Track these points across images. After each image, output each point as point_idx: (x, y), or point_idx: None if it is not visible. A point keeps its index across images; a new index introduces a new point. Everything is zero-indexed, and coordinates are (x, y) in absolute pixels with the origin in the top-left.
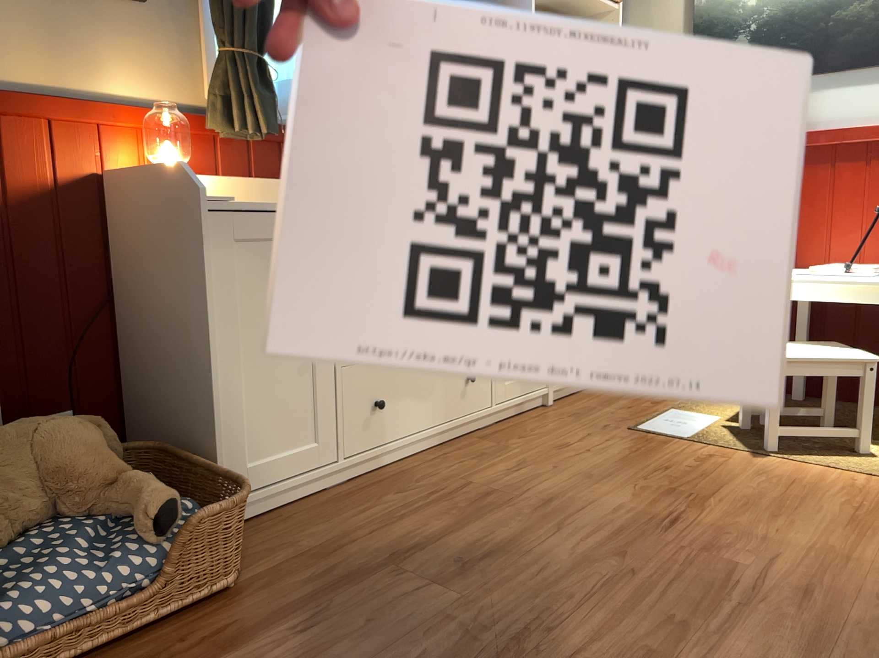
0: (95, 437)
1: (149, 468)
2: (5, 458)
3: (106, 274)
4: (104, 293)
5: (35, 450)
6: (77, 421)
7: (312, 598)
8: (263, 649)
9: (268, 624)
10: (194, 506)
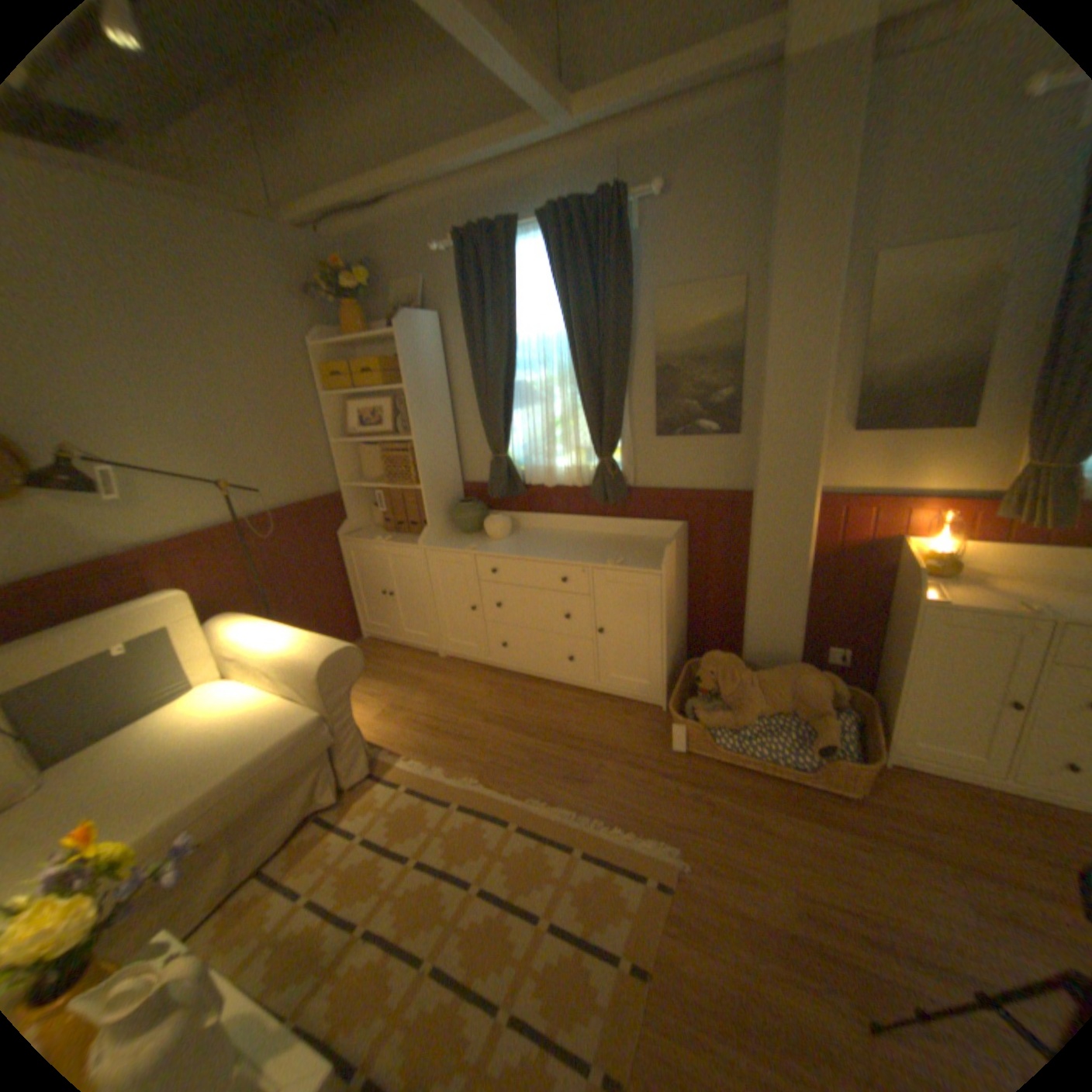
0: (827, 690)
1: (866, 708)
2: (784, 683)
3: (892, 590)
4: (888, 599)
5: (797, 685)
6: (824, 677)
7: (892, 841)
8: (842, 839)
9: (857, 832)
10: (857, 751)
